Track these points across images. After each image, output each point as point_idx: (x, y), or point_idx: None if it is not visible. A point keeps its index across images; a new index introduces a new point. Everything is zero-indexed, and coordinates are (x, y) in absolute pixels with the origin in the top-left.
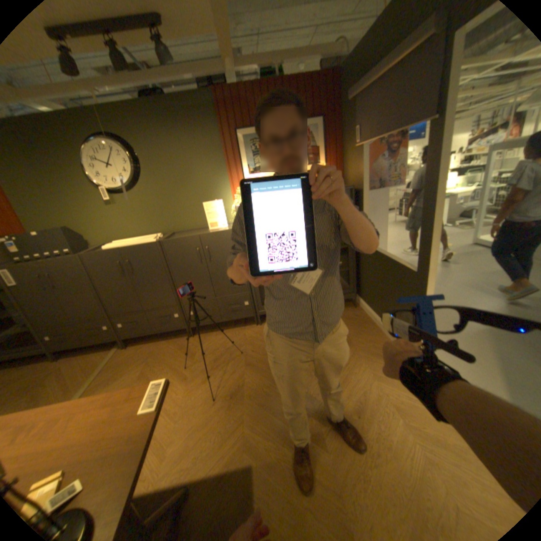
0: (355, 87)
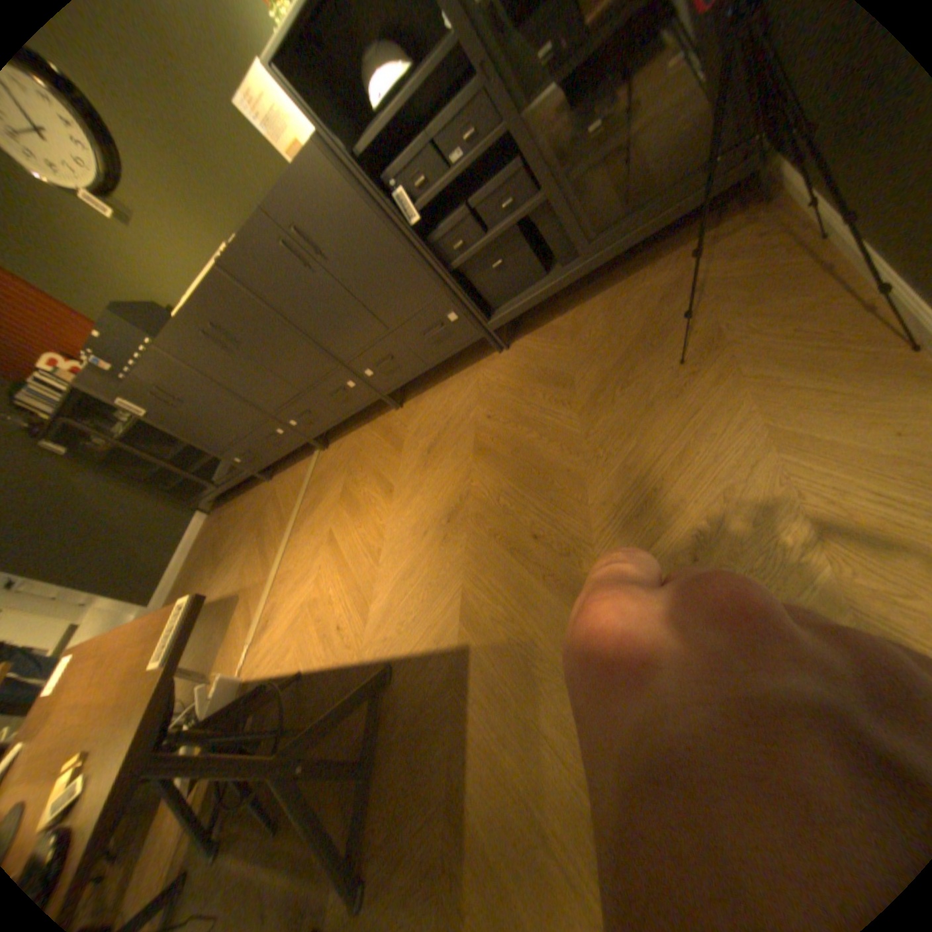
0: None
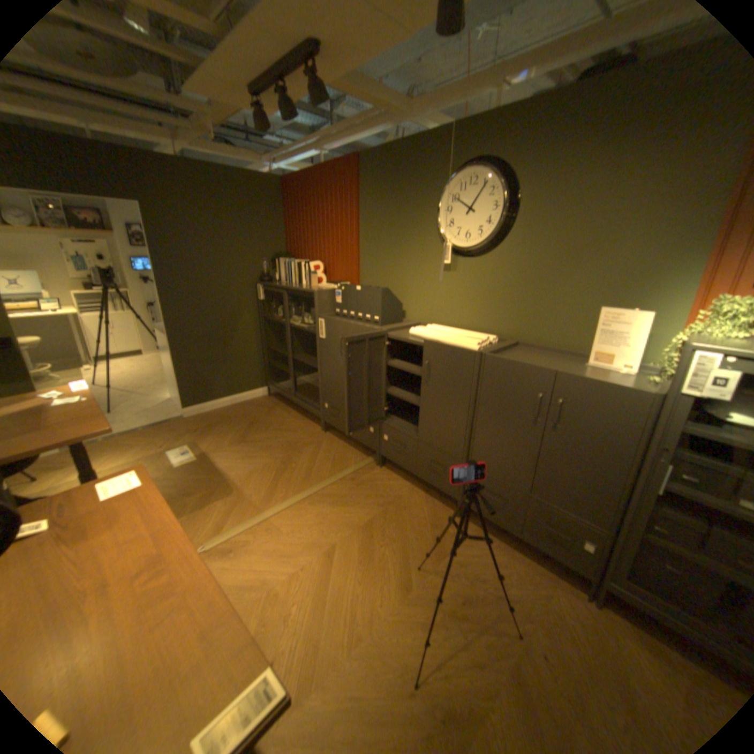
0: None
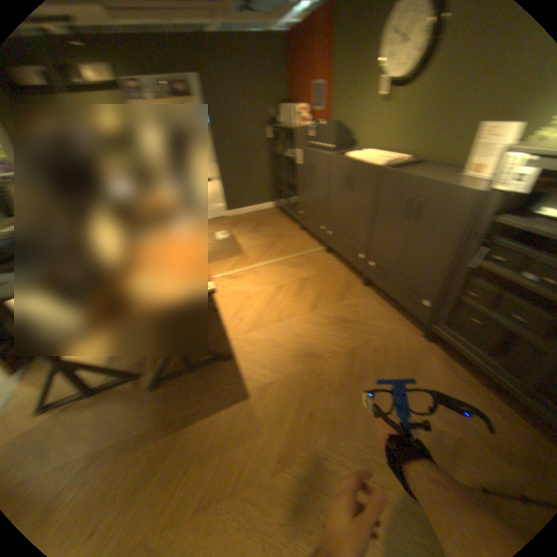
0: None
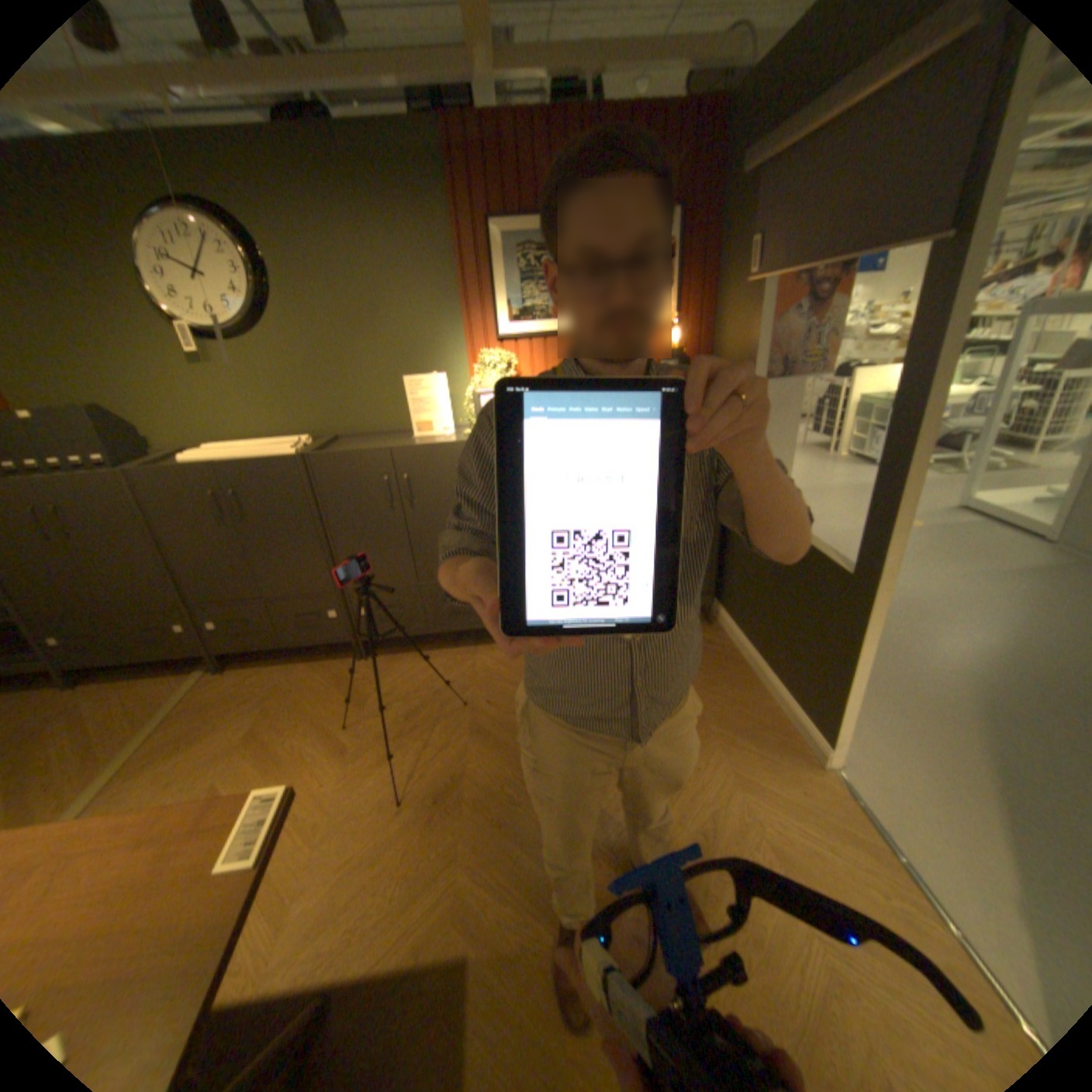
0: (764, 144)
